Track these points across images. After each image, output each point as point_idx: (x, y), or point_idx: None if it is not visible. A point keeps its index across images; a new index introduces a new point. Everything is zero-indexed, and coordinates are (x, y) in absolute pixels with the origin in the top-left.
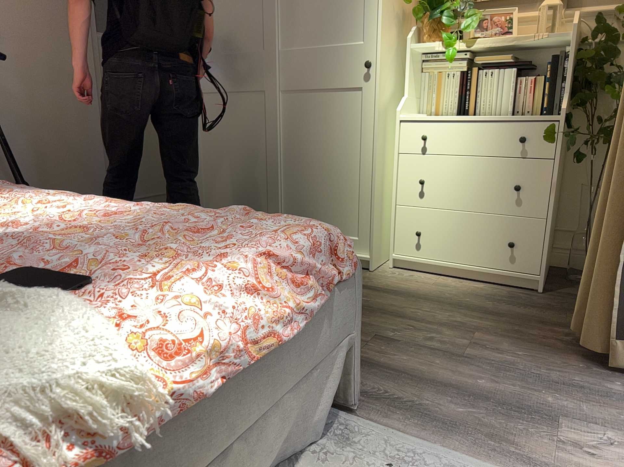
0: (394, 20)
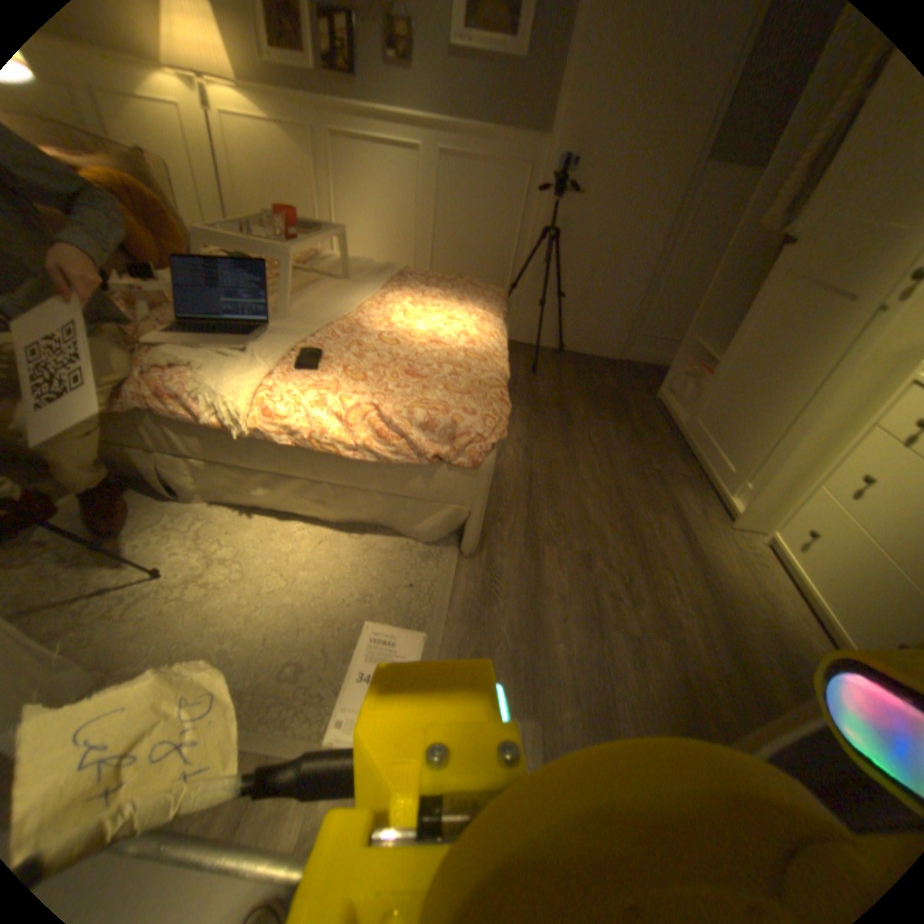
0: None
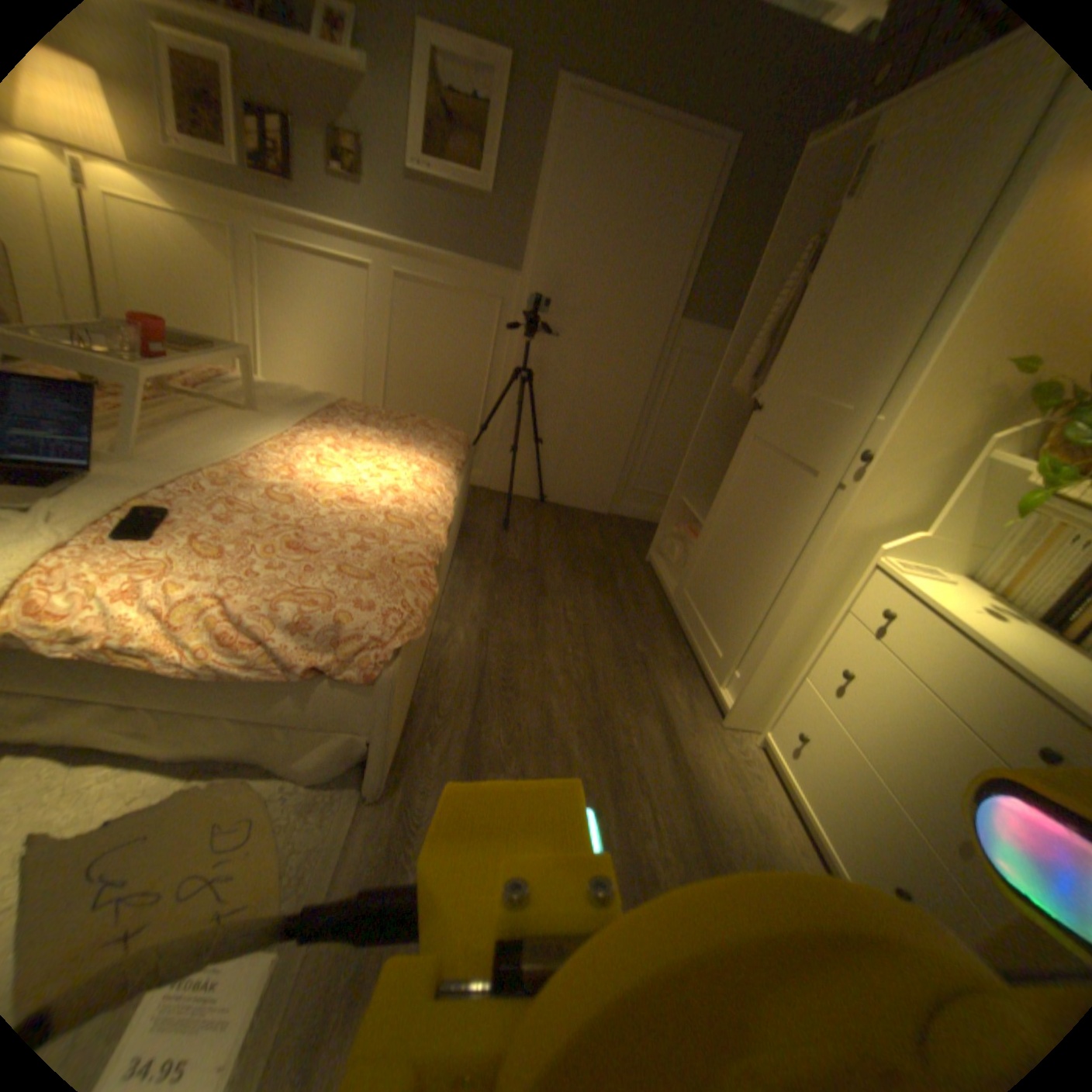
0: (983, 397)
